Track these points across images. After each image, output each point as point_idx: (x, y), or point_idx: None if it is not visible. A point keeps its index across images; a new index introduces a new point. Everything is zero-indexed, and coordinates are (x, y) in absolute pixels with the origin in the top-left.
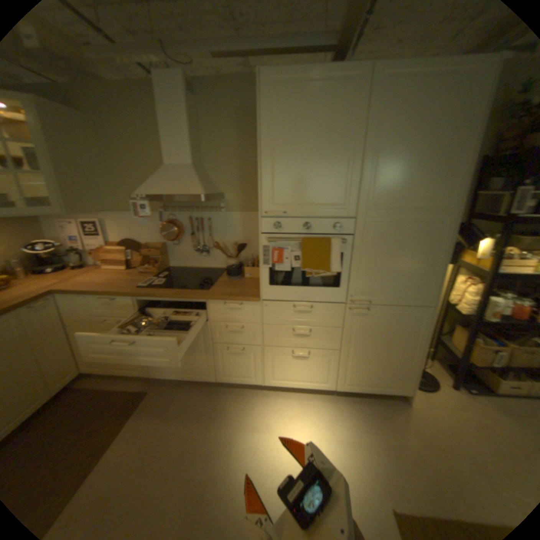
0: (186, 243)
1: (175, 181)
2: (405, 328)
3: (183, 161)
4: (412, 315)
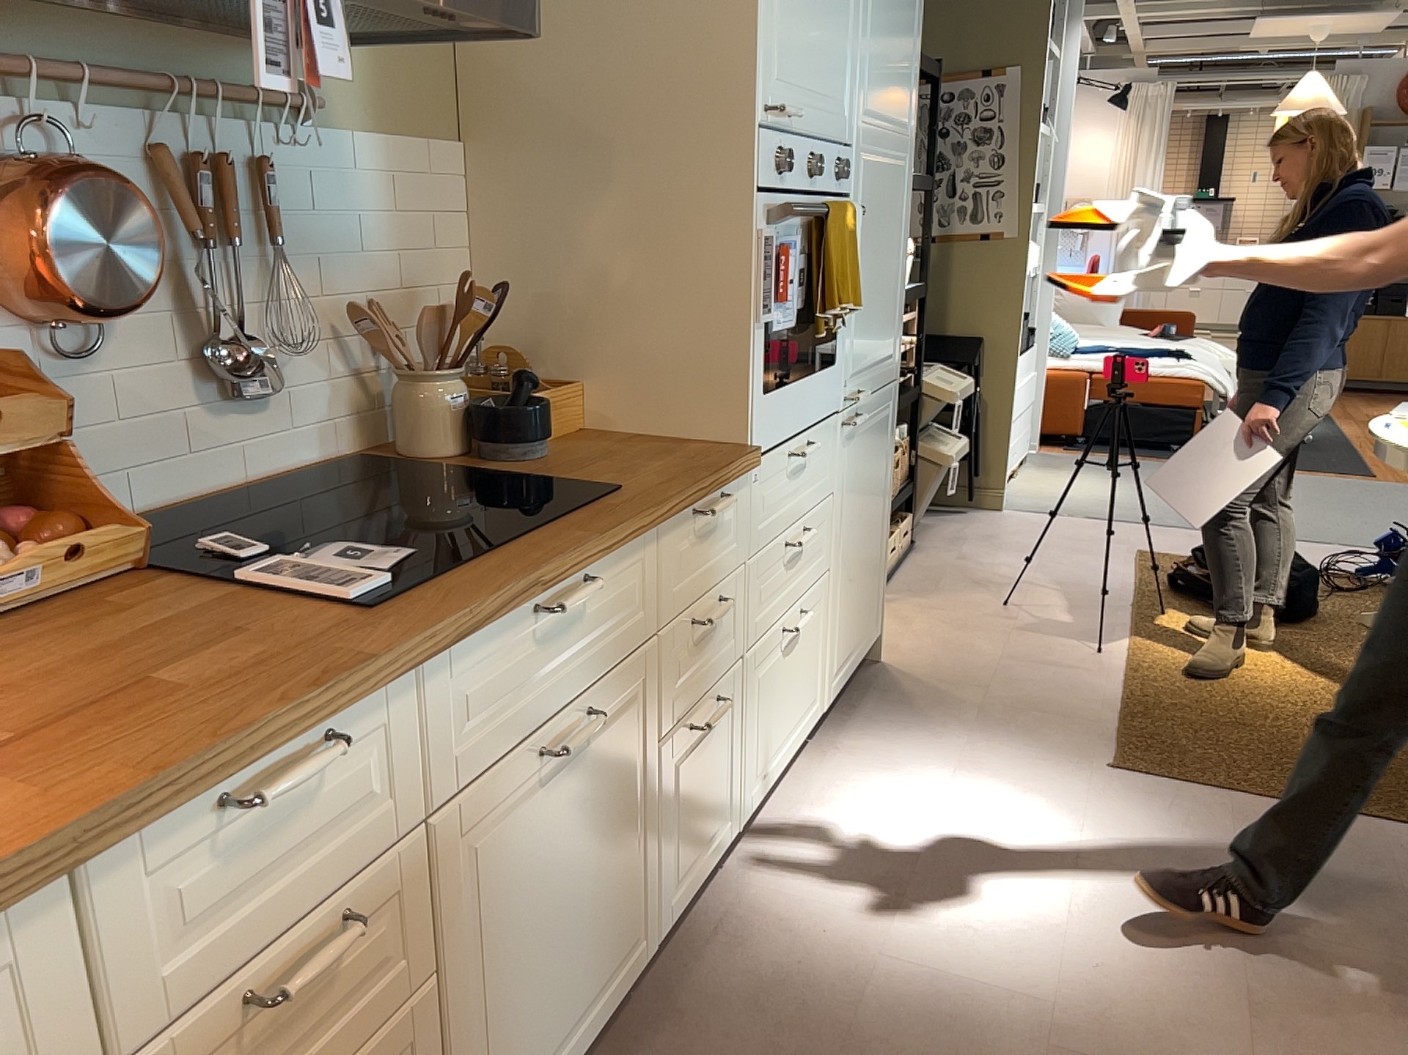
0: (131, 340)
1: None
2: (881, 446)
3: None
4: (885, 409)
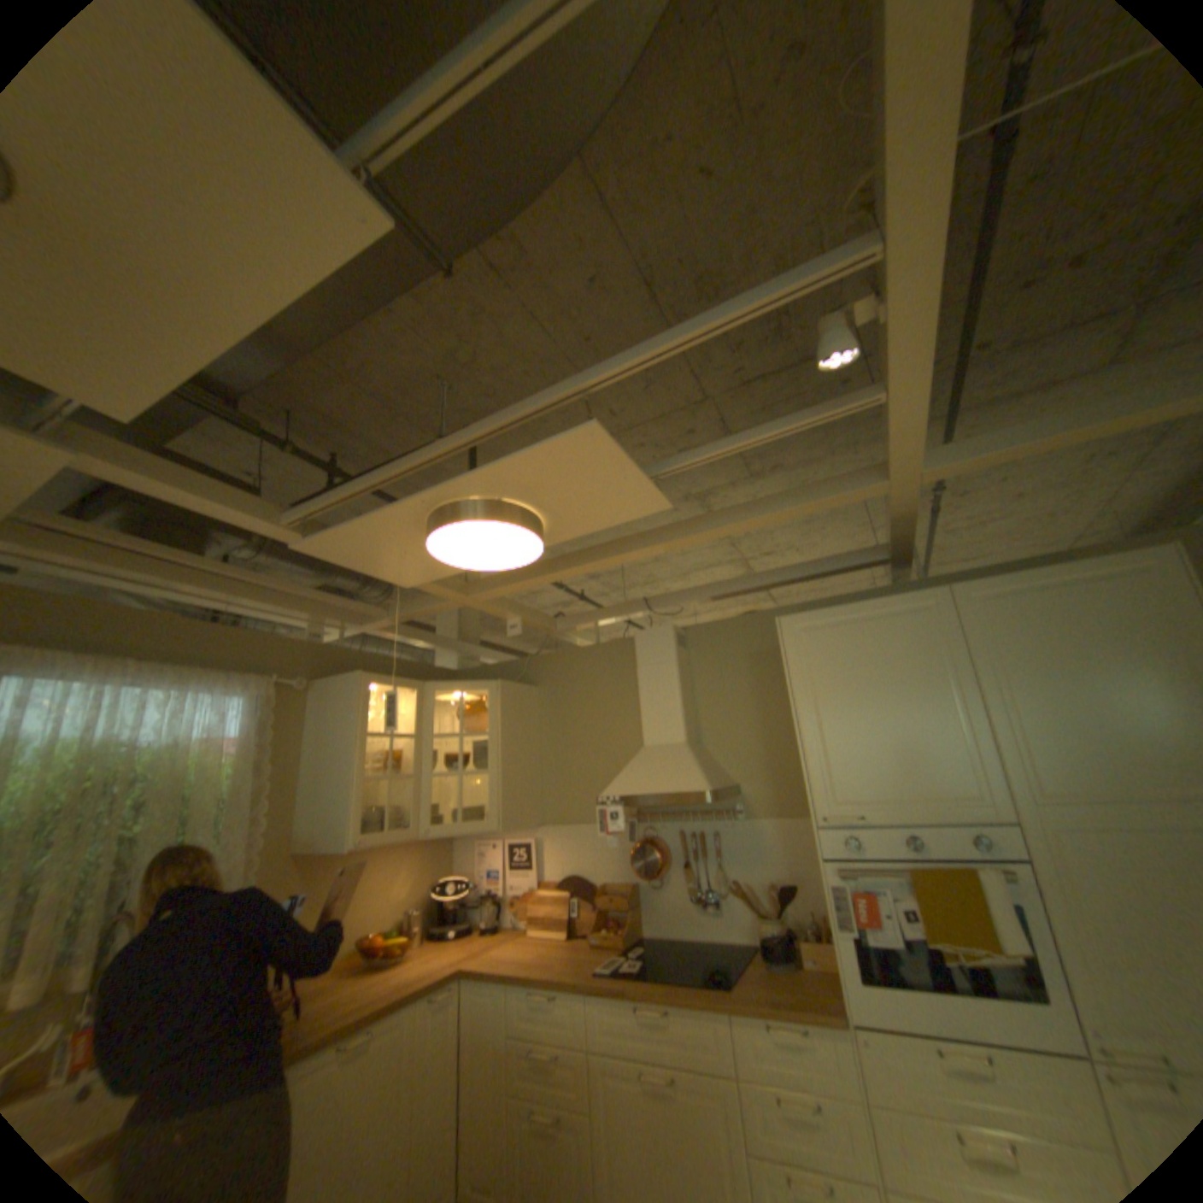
0: (673, 887)
1: (660, 772)
2: None
3: (671, 741)
4: None
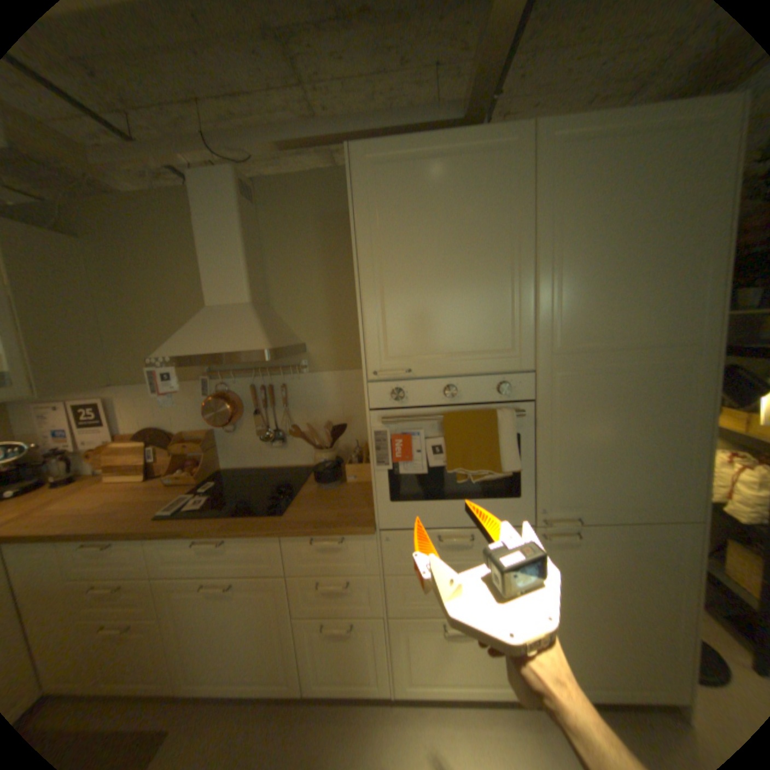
0: (246, 428)
1: (220, 331)
2: (653, 566)
3: (235, 299)
4: (663, 541)
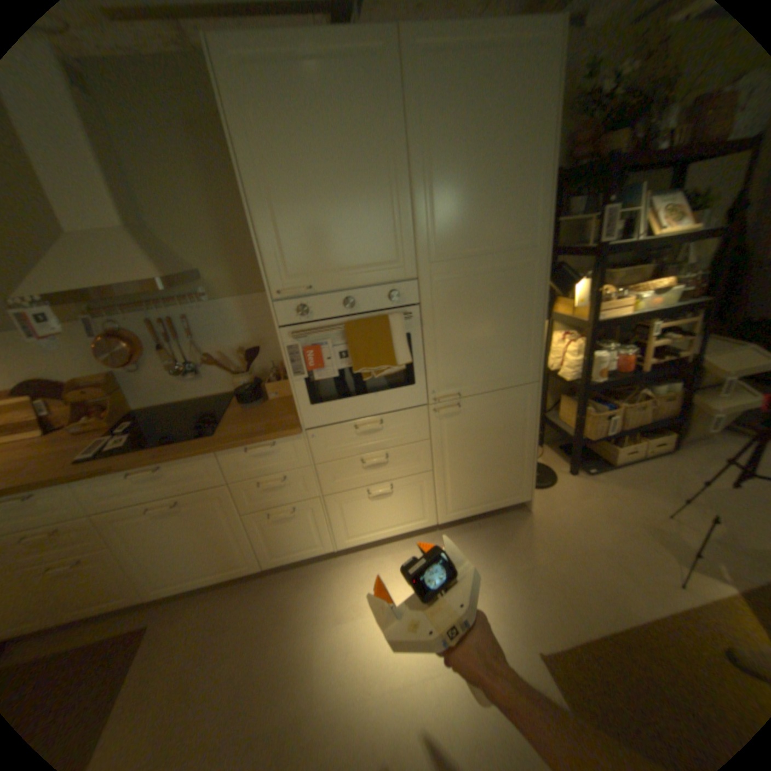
0: (152, 365)
1: (96, 260)
2: (508, 417)
3: (103, 222)
4: (514, 399)
